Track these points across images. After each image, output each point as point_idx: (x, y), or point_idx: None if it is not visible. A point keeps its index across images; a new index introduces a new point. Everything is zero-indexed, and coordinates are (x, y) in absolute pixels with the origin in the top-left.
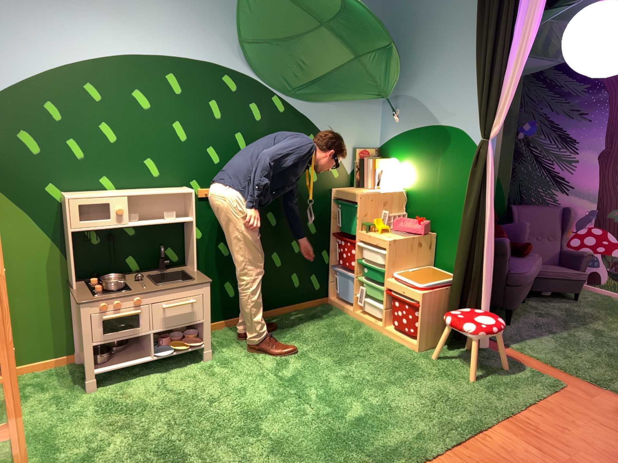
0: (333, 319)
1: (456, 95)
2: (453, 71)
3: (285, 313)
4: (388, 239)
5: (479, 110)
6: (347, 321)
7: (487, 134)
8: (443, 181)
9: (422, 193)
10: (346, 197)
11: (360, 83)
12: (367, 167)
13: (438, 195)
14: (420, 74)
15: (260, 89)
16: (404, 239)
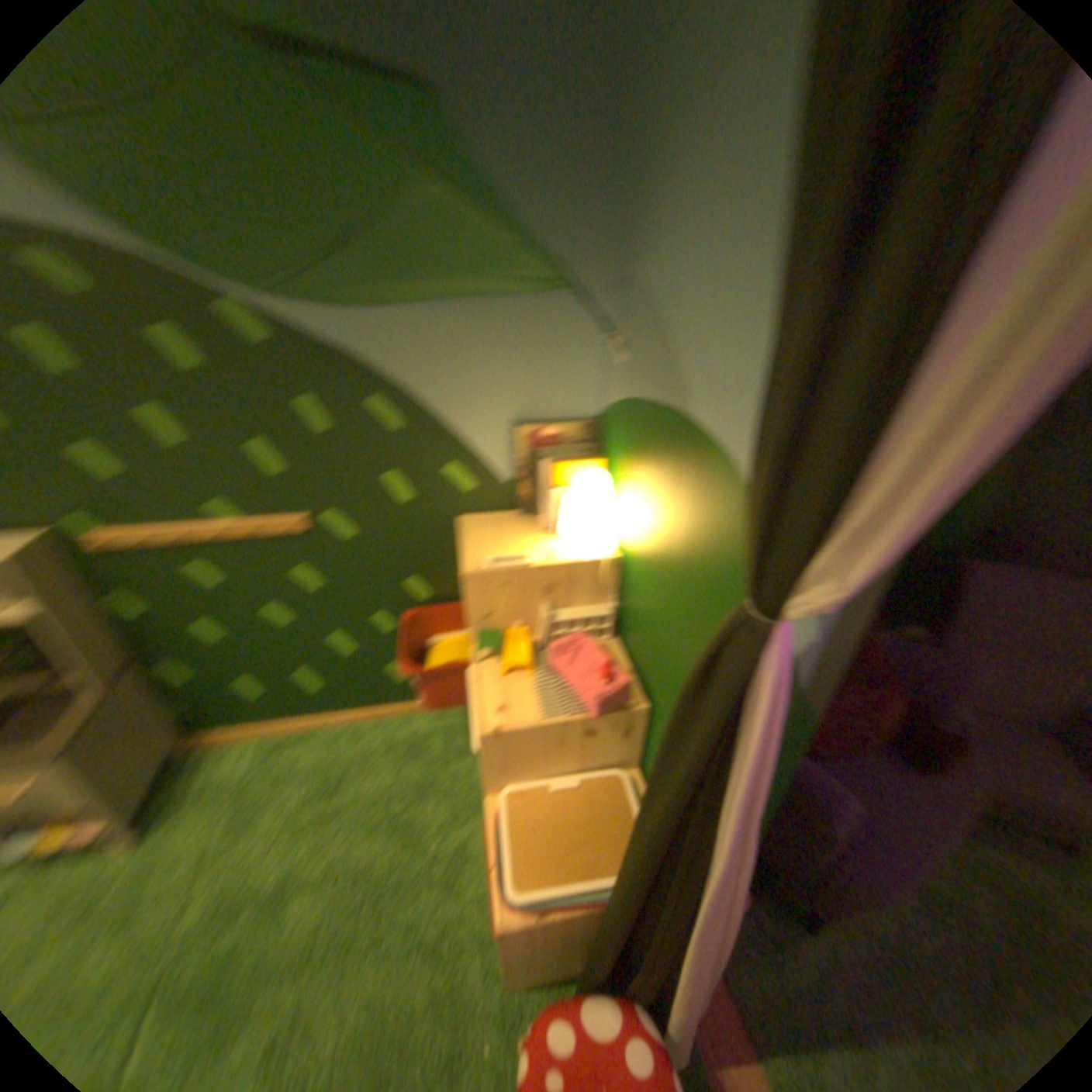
0: (441, 770)
1: (747, 313)
2: (759, 184)
3: (379, 722)
4: (483, 725)
5: (759, 461)
6: (461, 785)
7: (773, 603)
8: (677, 600)
9: (641, 588)
10: (459, 557)
11: (476, 246)
12: (540, 476)
13: (663, 625)
14: (669, 201)
15: (157, 284)
16: (529, 730)
